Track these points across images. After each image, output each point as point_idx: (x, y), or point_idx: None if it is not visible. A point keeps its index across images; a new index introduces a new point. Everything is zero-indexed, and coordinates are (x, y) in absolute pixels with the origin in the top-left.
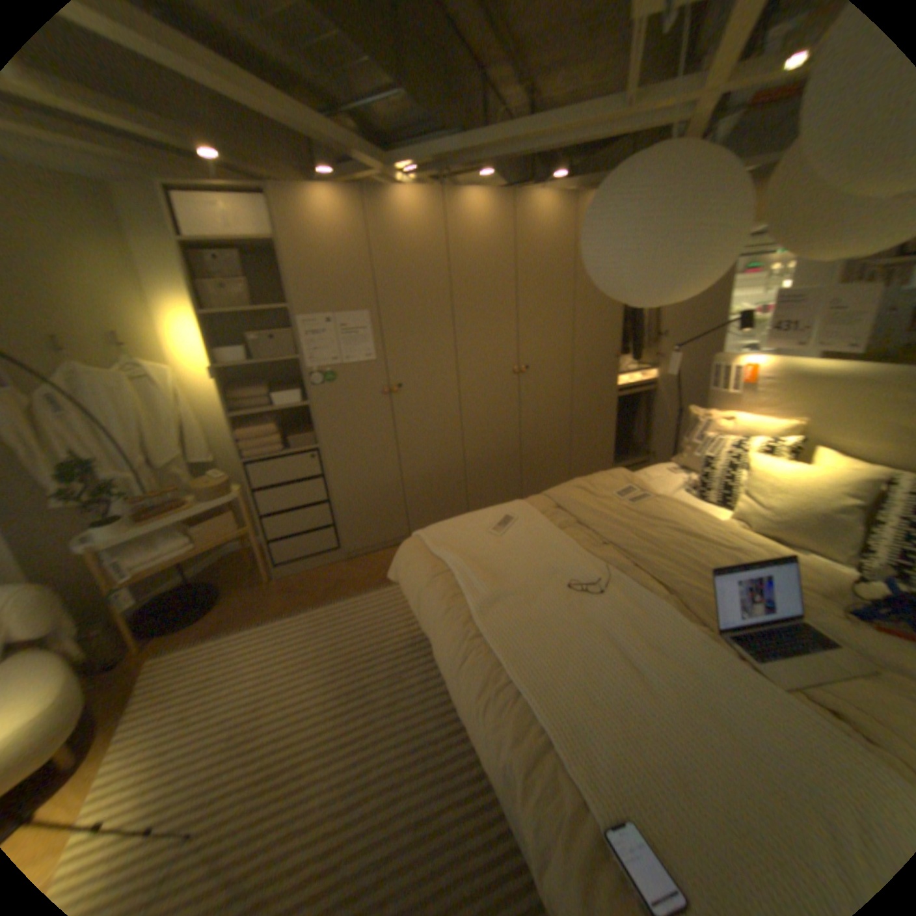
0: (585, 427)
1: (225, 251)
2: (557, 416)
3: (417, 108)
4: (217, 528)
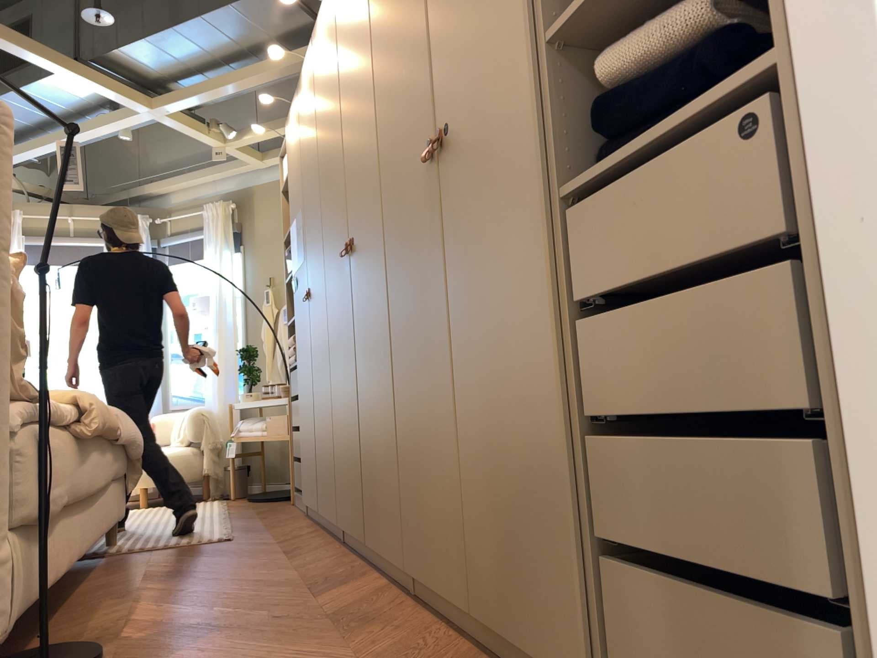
0: (411, 377)
1: None
2: (381, 340)
3: None
4: (283, 422)
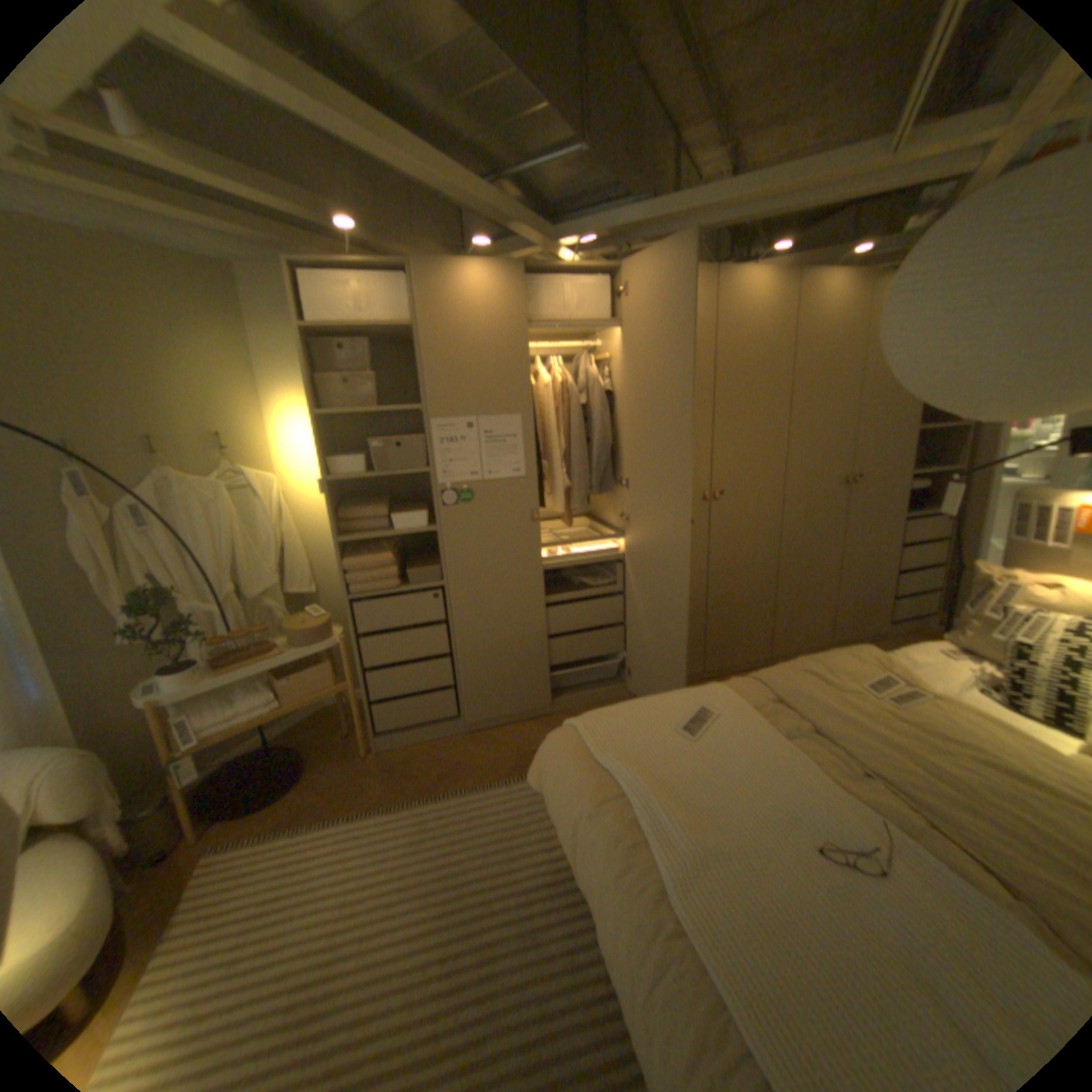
0: (800, 575)
1: (357, 341)
2: (761, 559)
3: (604, 168)
4: (313, 681)
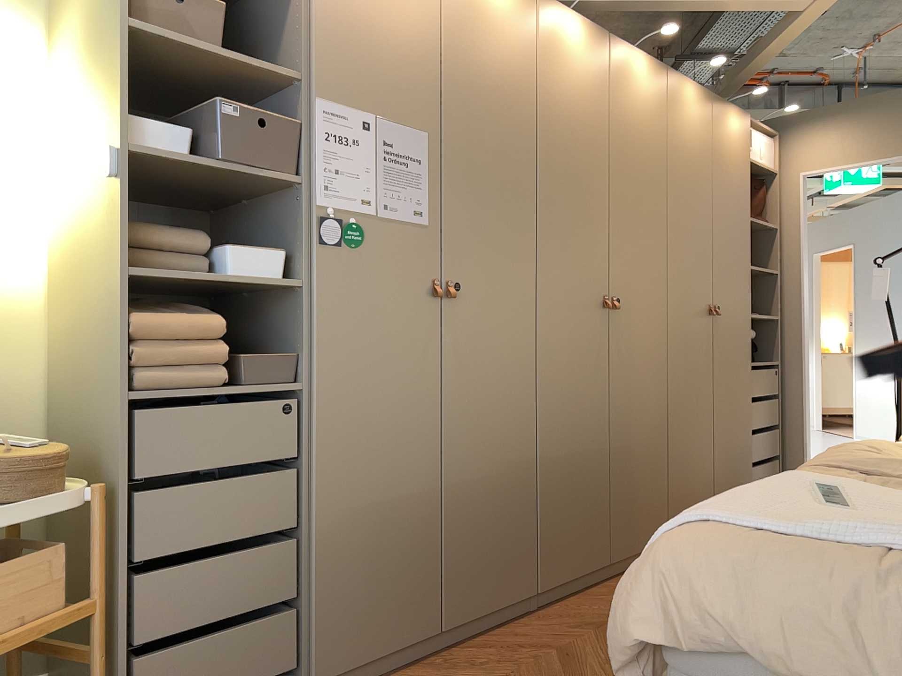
0: (685, 420)
1: None
2: (655, 394)
3: None
4: (22, 588)
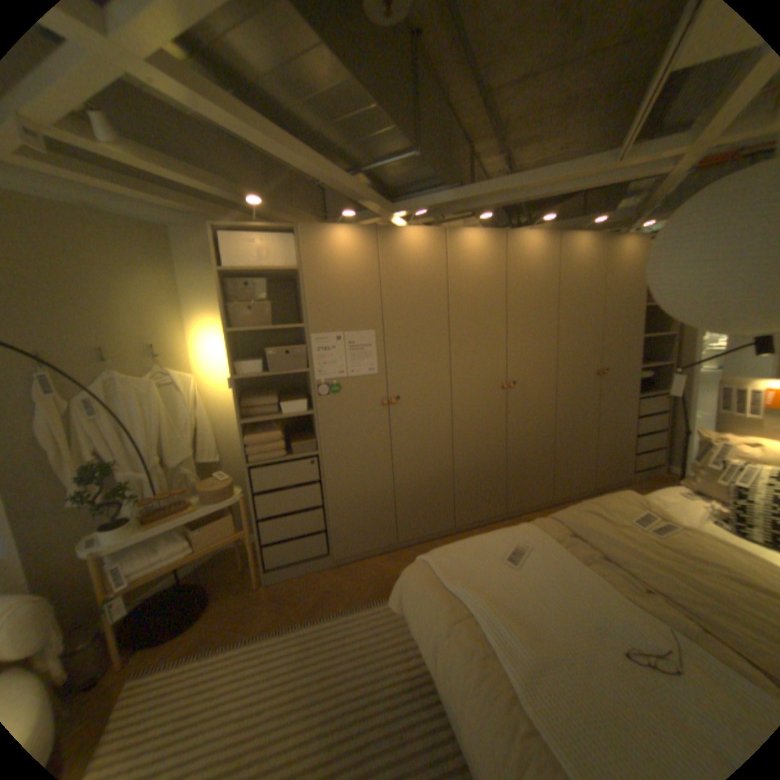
0: (570, 439)
1: (257, 279)
2: (543, 429)
3: (429, 166)
4: (219, 530)
